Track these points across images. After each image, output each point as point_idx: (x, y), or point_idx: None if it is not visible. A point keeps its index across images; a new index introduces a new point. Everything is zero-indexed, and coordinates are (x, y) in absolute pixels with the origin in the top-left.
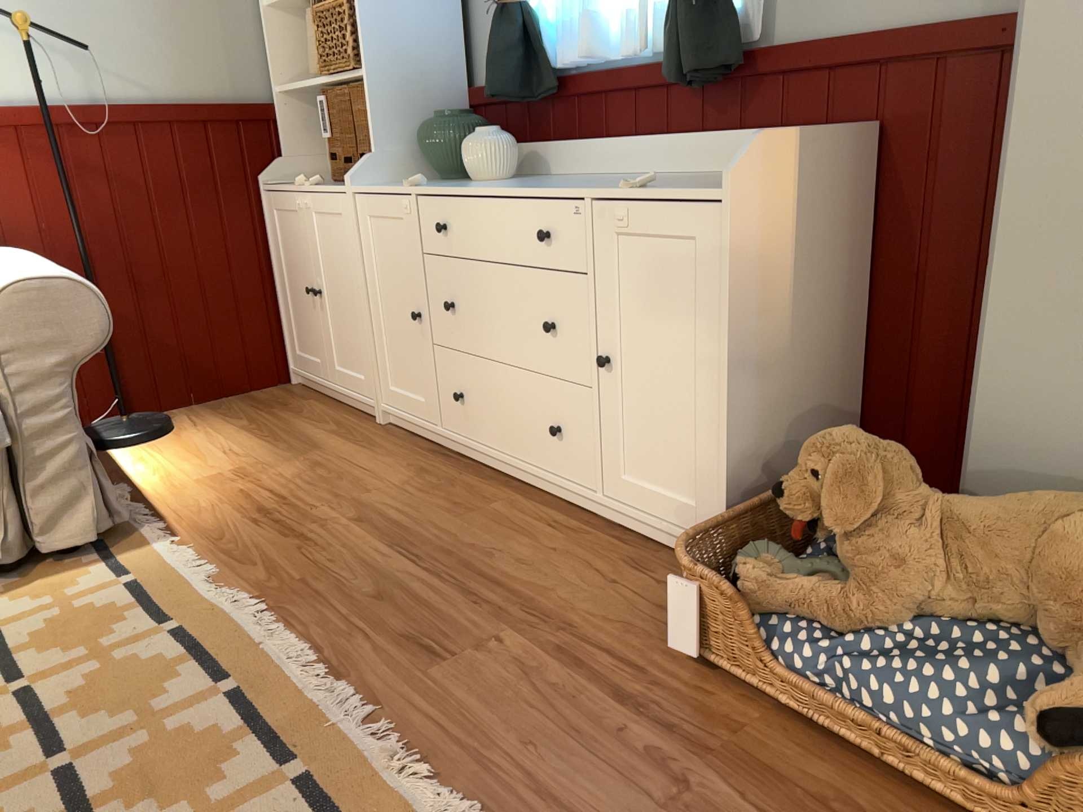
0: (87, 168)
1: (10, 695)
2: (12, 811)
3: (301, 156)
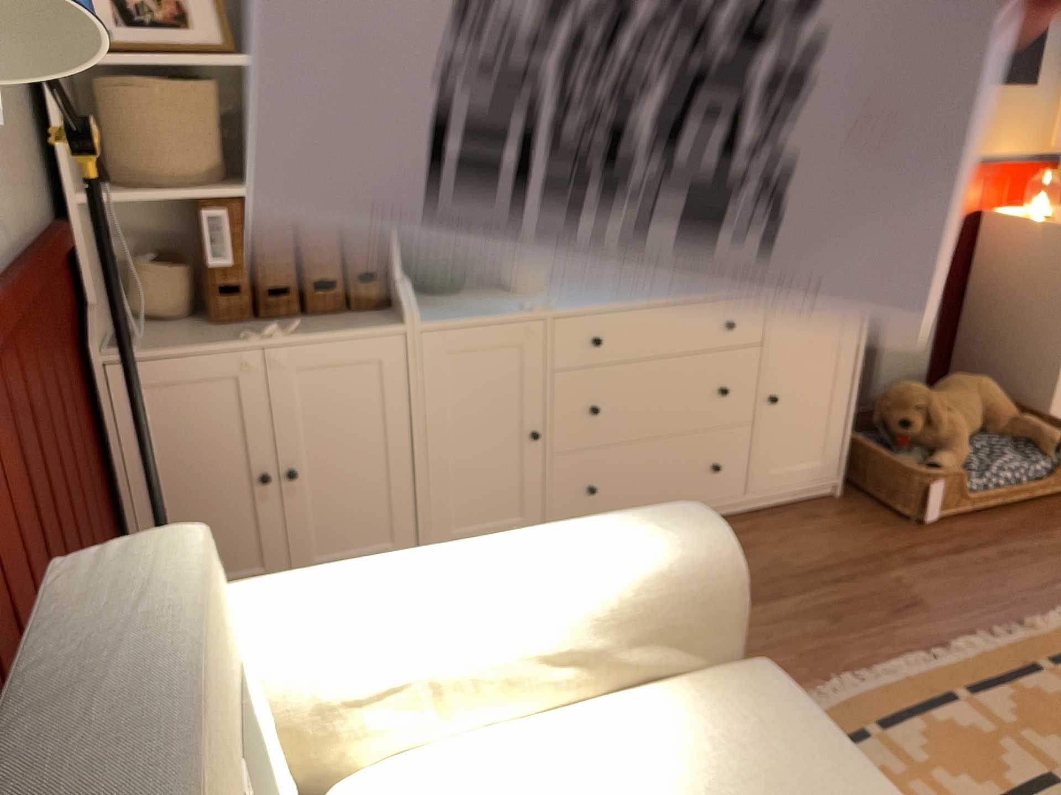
0: (11, 409)
1: None
2: None
3: (99, 296)
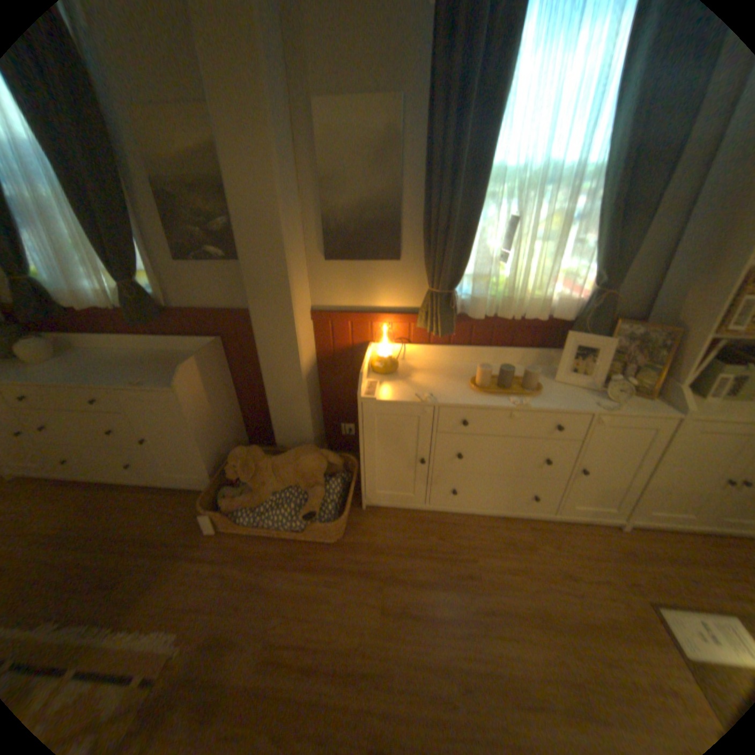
0: None
1: None
2: None
3: None
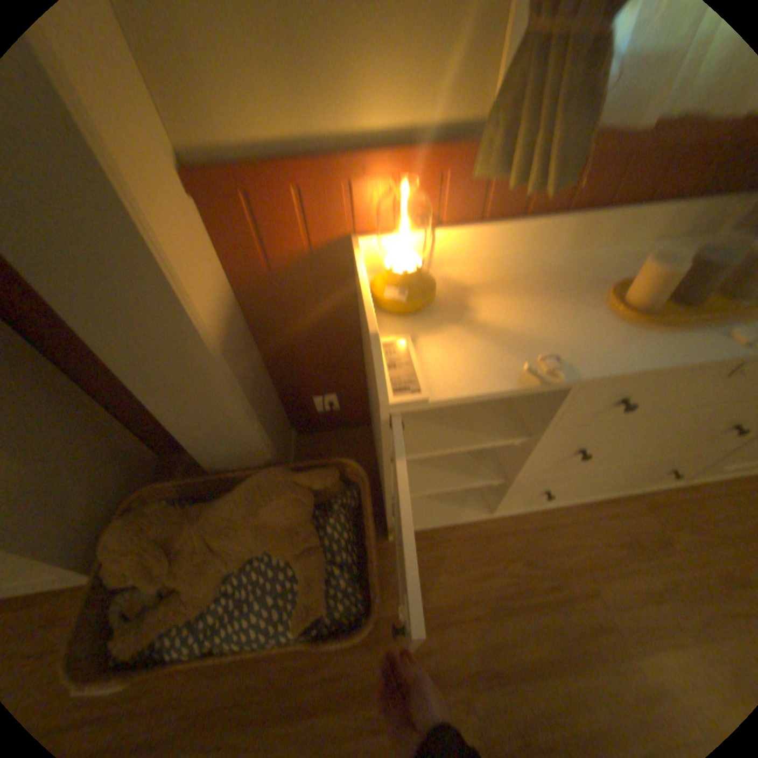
0: None
1: None
2: None
3: None
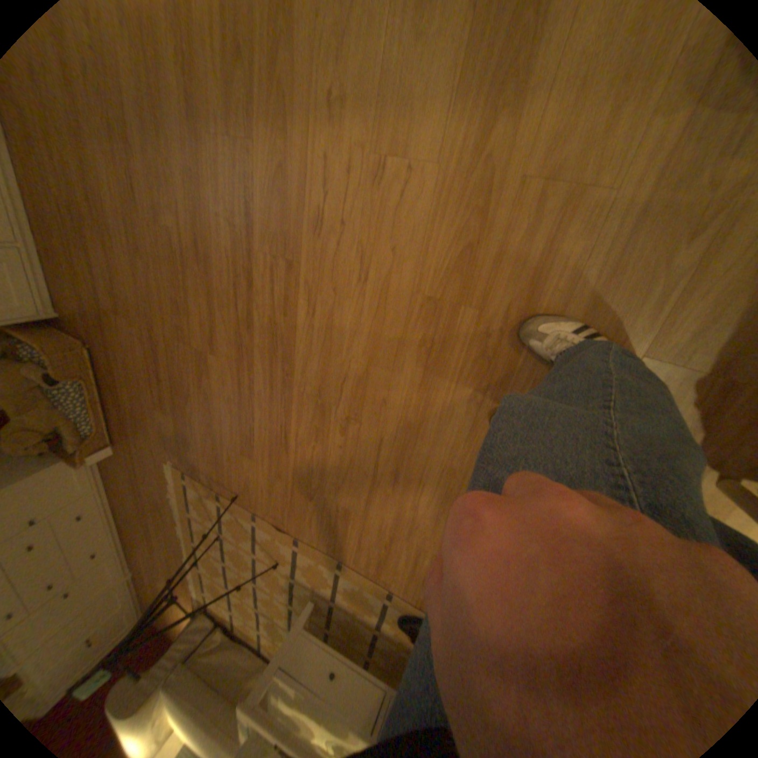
0: None
1: (223, 590)
2: (226, 563)
3: None
